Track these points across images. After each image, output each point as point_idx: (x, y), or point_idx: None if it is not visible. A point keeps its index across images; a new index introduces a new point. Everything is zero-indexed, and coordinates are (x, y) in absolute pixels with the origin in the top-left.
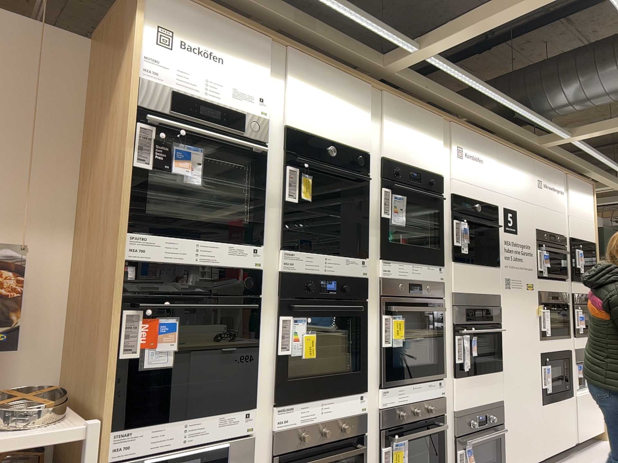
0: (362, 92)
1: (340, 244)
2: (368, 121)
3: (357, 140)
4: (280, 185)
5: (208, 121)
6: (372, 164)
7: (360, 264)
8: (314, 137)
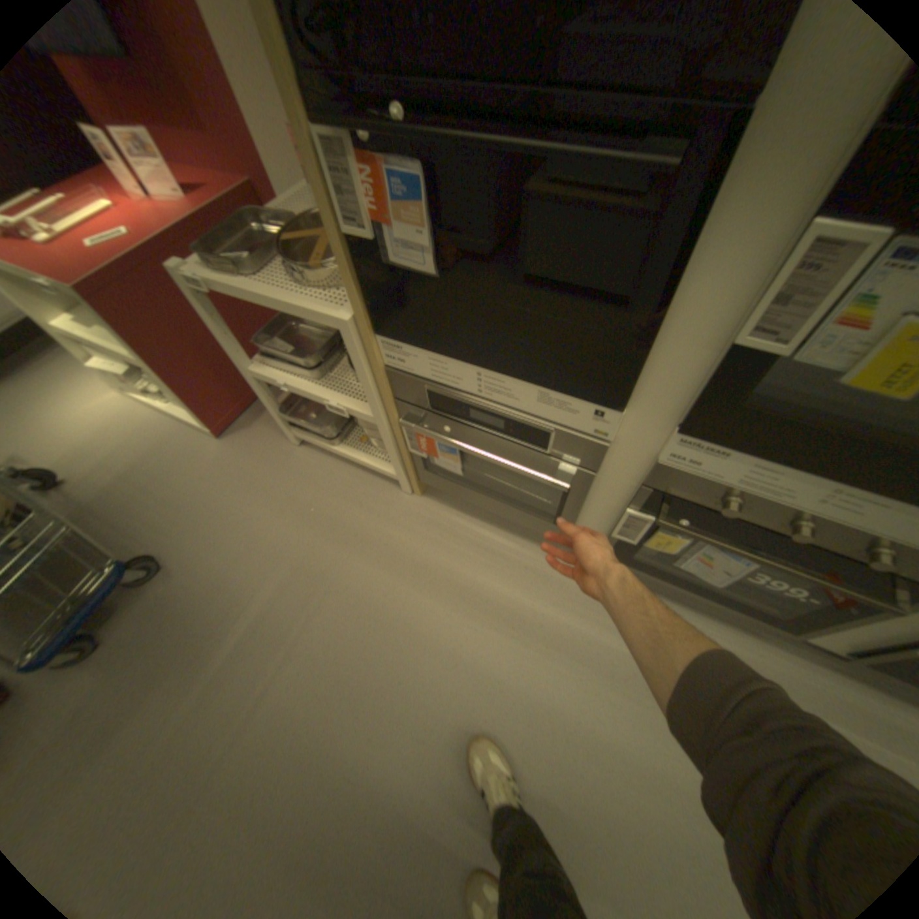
0: None
1: None
2: None
3: None
4: None
5: None
6: None
7: None
8: None
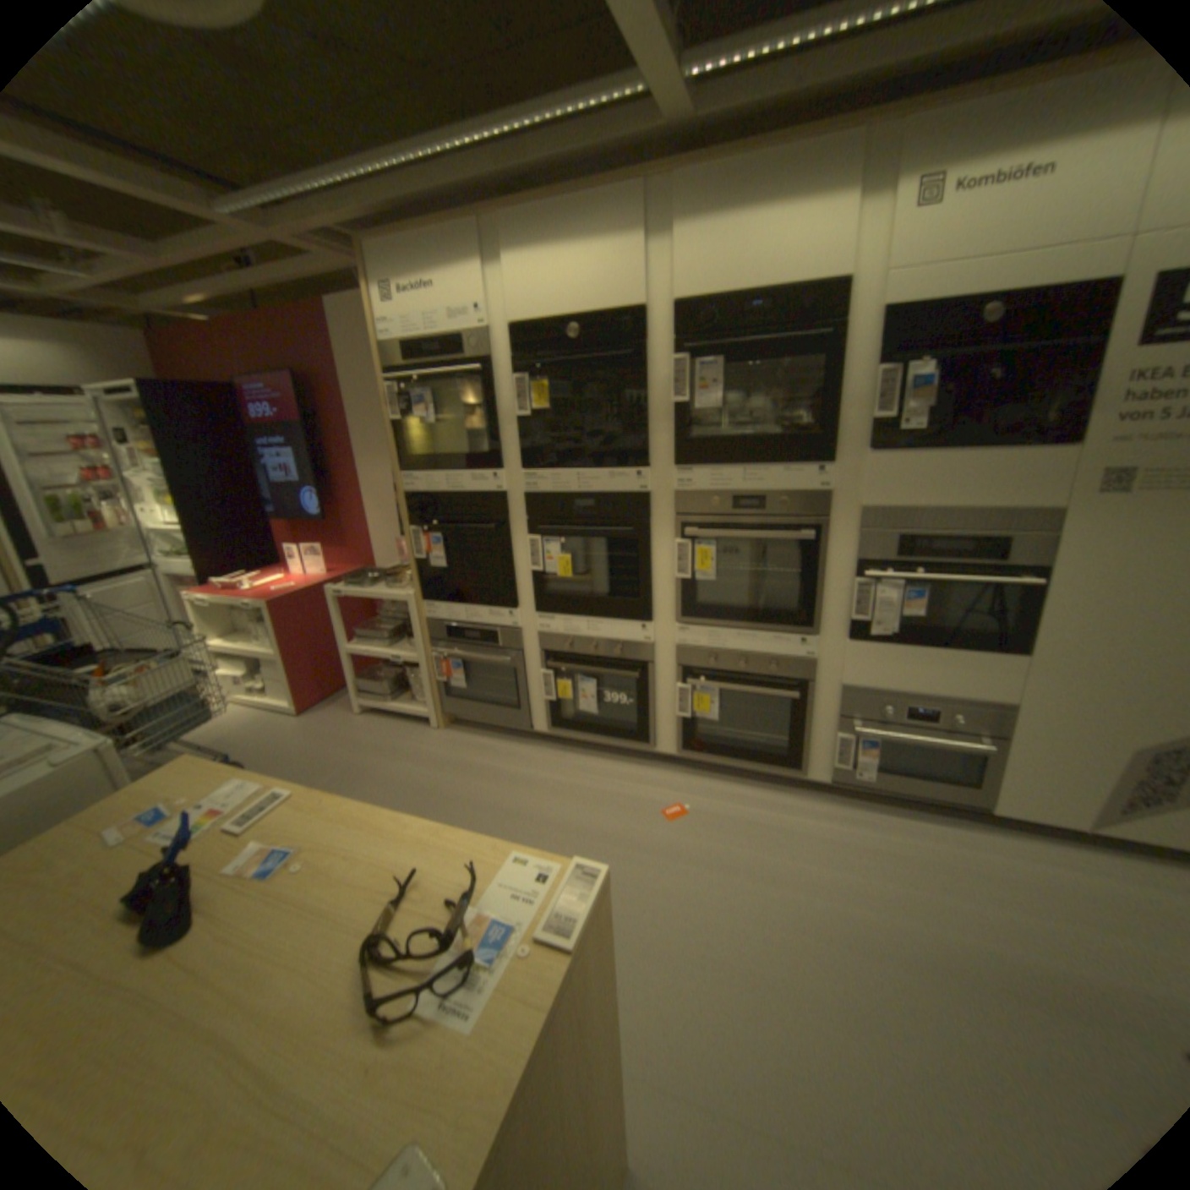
0: (626, 196)
1: (608, 456)
2: (649, 242)
3: (621, 292)
4: (512, 400)
5: (425, 358)
6: (660, 317)
7: (636, 480)
8: (546, 320)
